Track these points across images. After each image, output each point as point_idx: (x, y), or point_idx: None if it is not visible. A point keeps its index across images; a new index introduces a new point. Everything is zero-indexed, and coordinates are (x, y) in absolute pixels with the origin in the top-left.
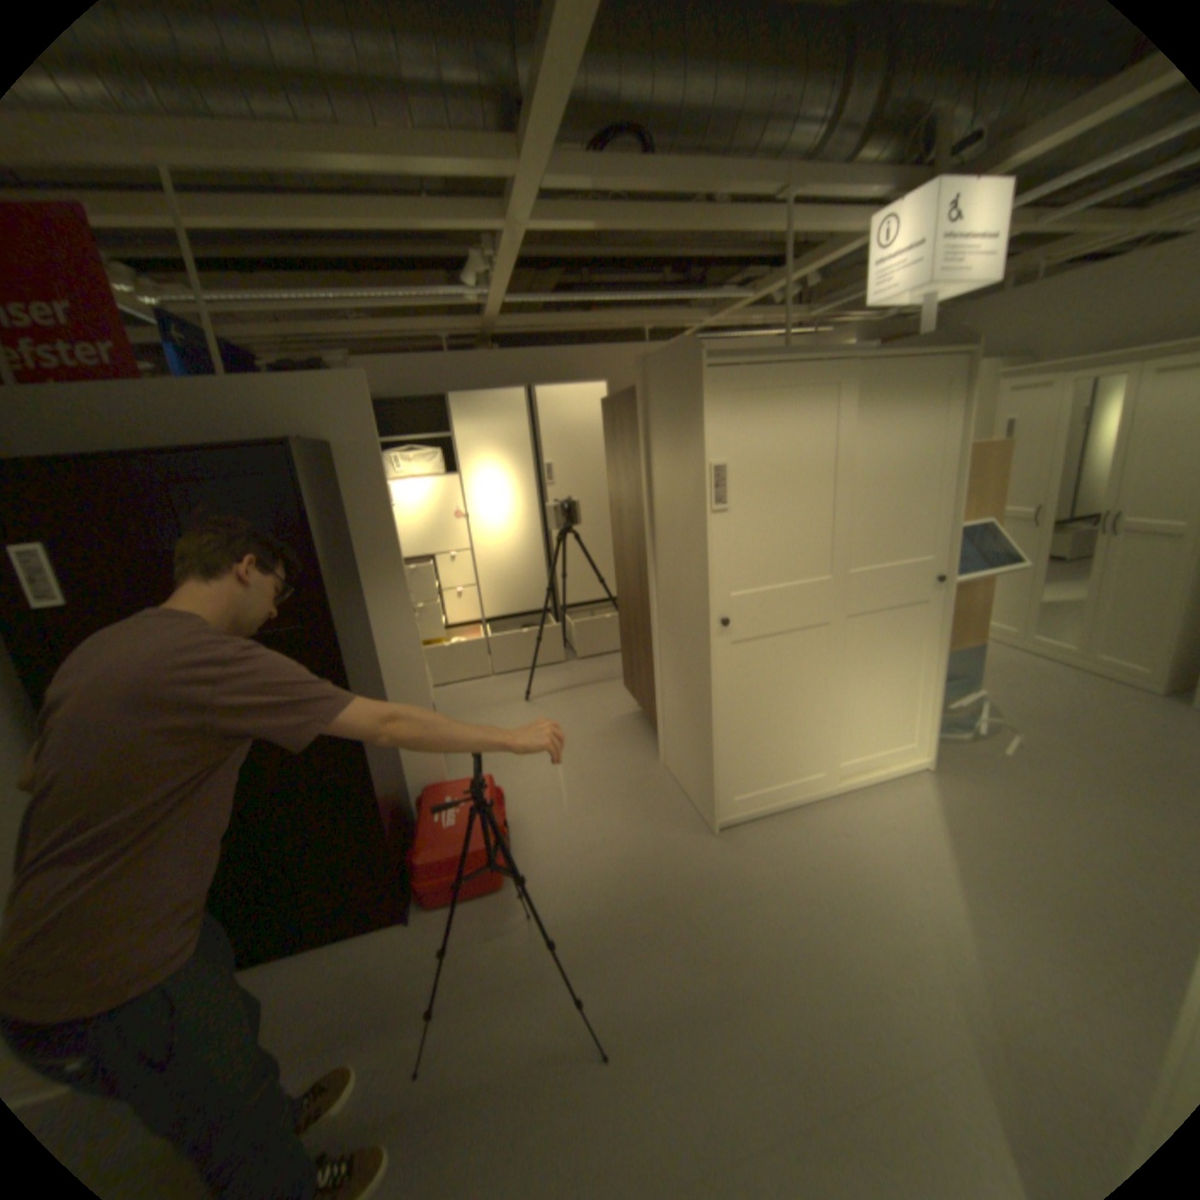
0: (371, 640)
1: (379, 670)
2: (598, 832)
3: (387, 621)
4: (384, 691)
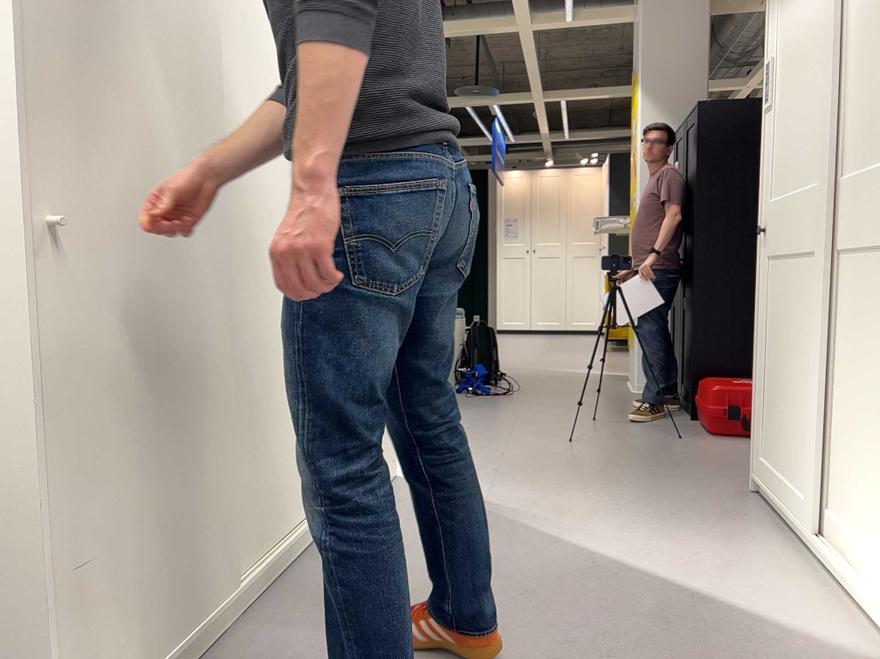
0: None
1: None
2: None
3: None
4: None
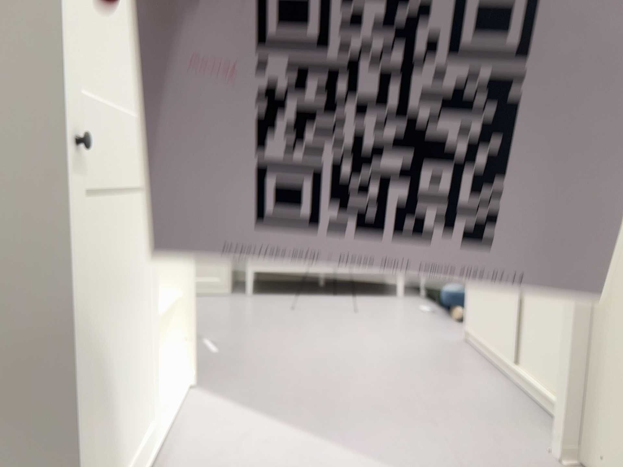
0: None
1: None
2: None
3: None
4: None
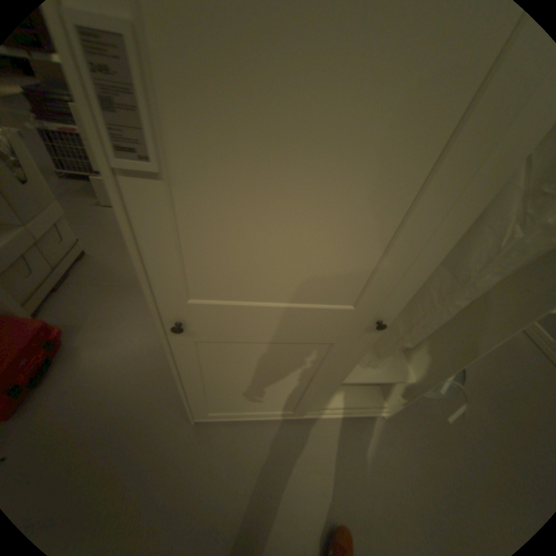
0: None
1: None
2: (118, 385)
3: None
4: None
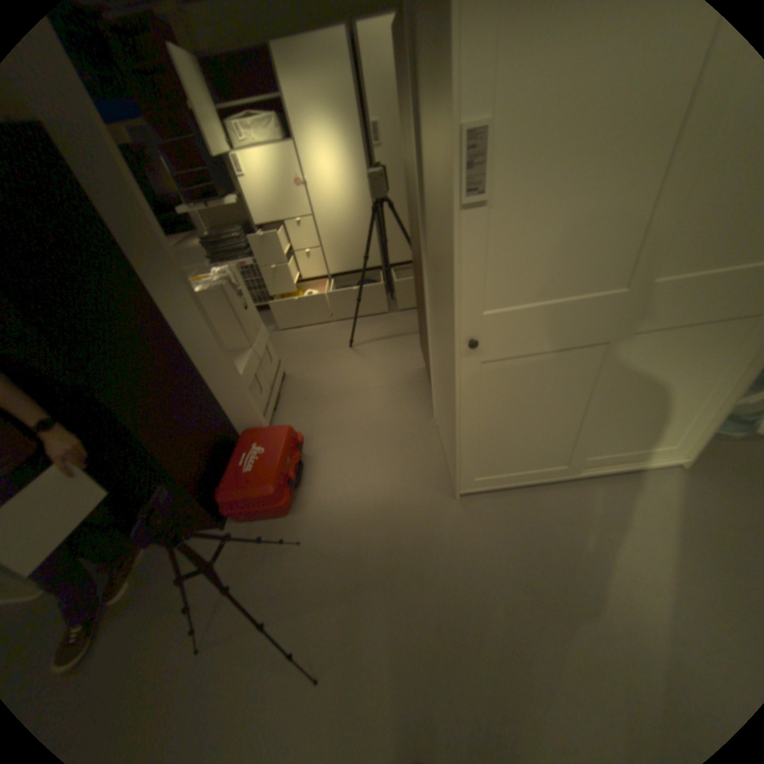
0: (160, 331)
1: (181, 352)
2: (368, 477)
3: (174, 312)
4: (191, 367)
